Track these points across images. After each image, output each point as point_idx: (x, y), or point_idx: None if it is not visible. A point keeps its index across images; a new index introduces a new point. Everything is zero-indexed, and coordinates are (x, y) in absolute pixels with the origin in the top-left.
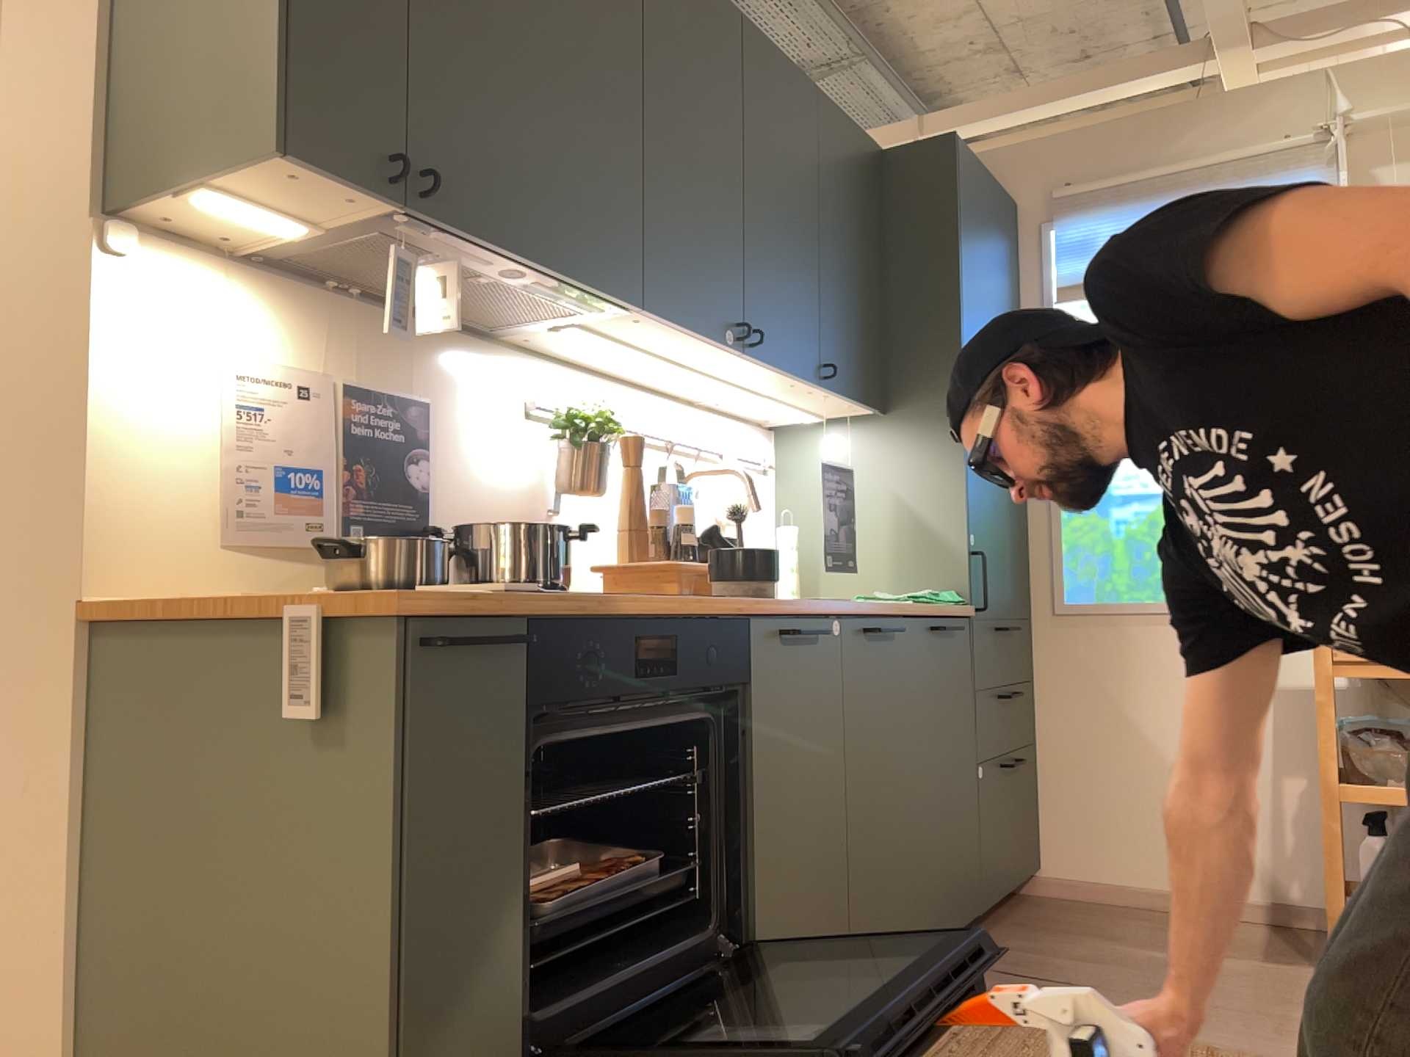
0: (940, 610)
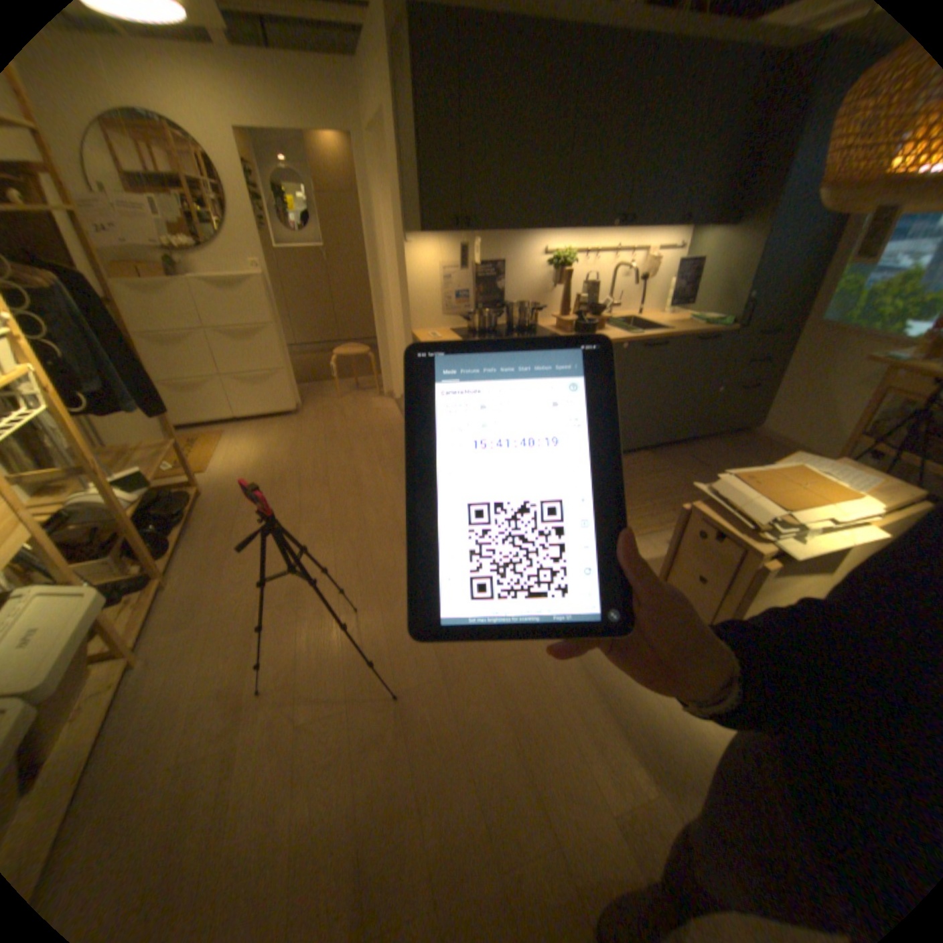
0: (709, 329)
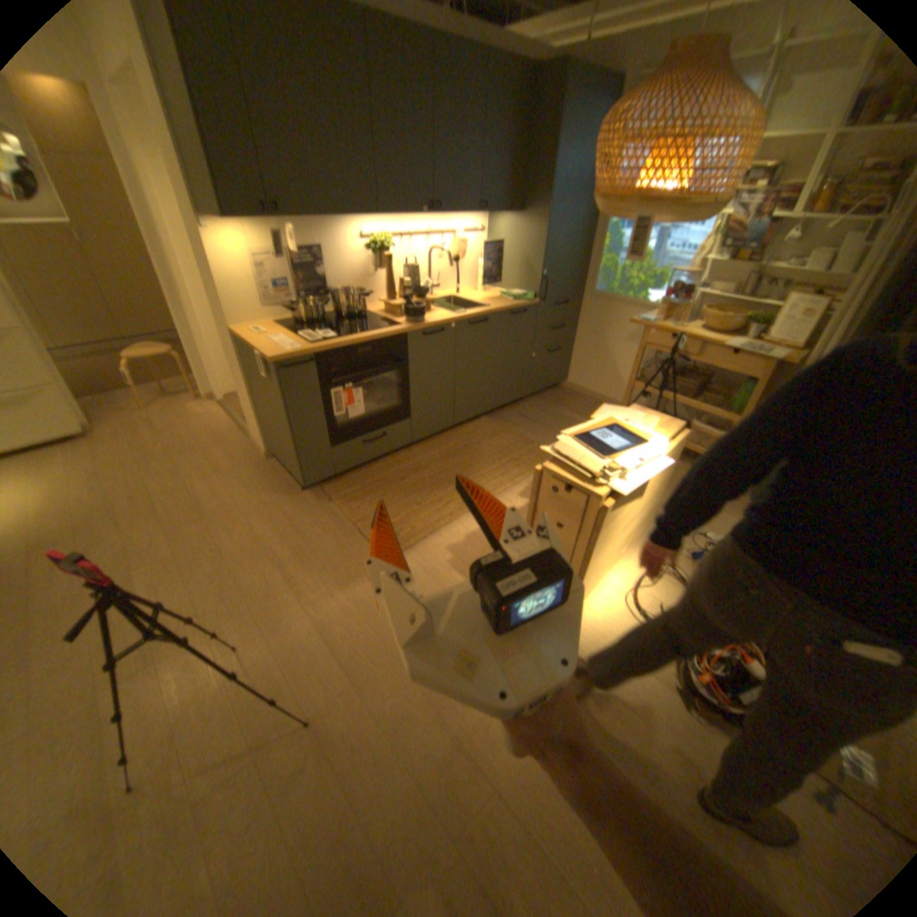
0: (517, 305)
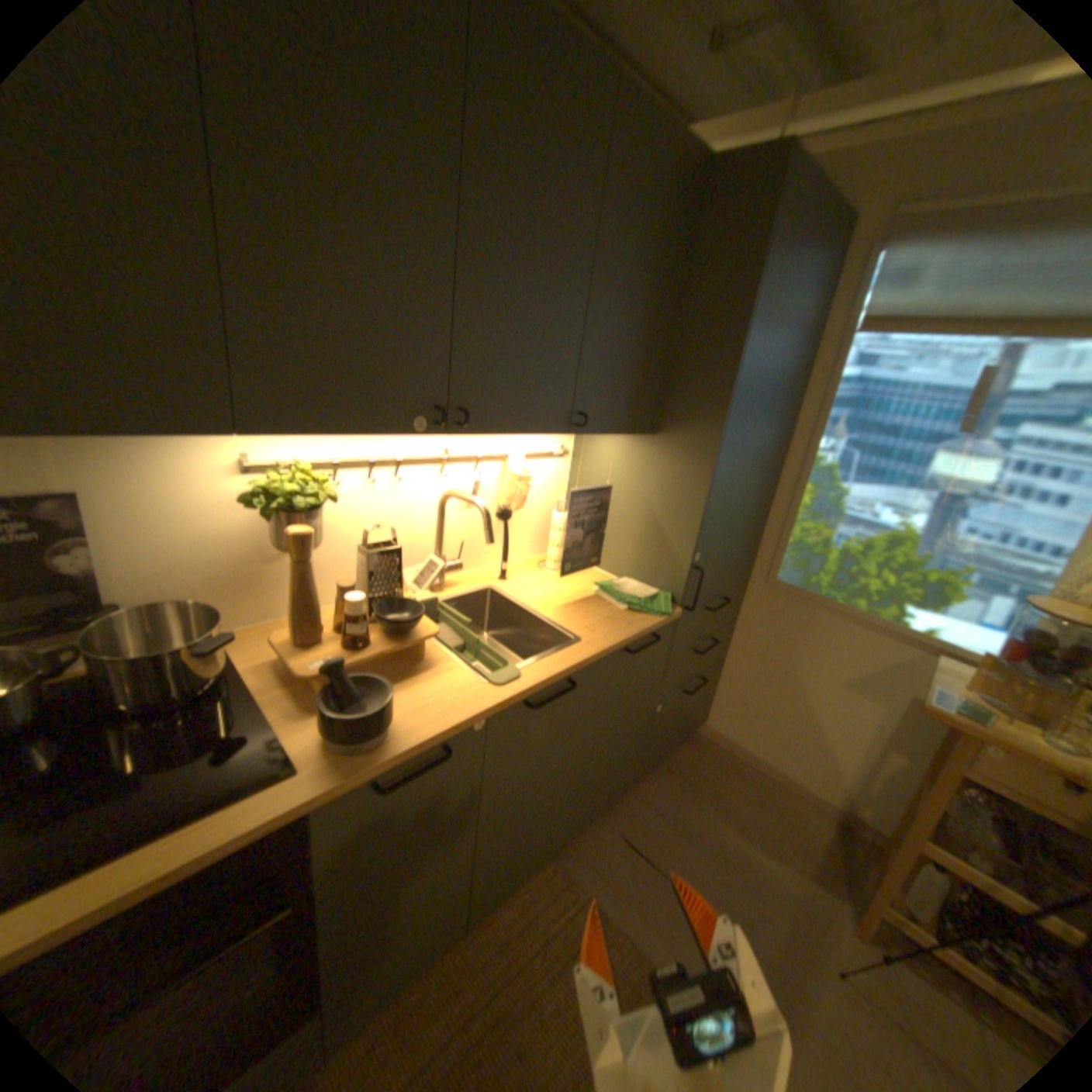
0: (642, 626)
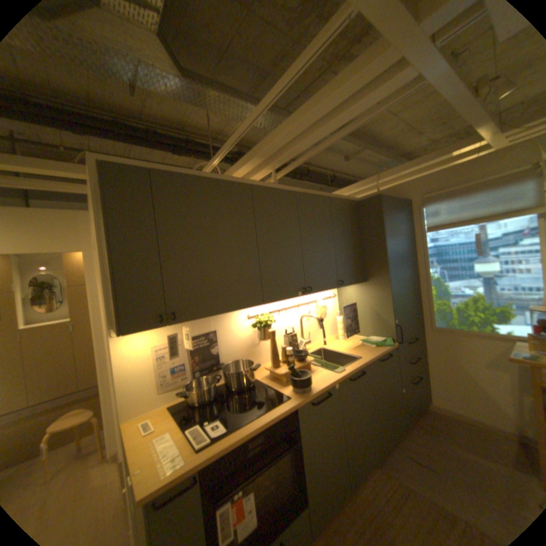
0: (383, 351)
